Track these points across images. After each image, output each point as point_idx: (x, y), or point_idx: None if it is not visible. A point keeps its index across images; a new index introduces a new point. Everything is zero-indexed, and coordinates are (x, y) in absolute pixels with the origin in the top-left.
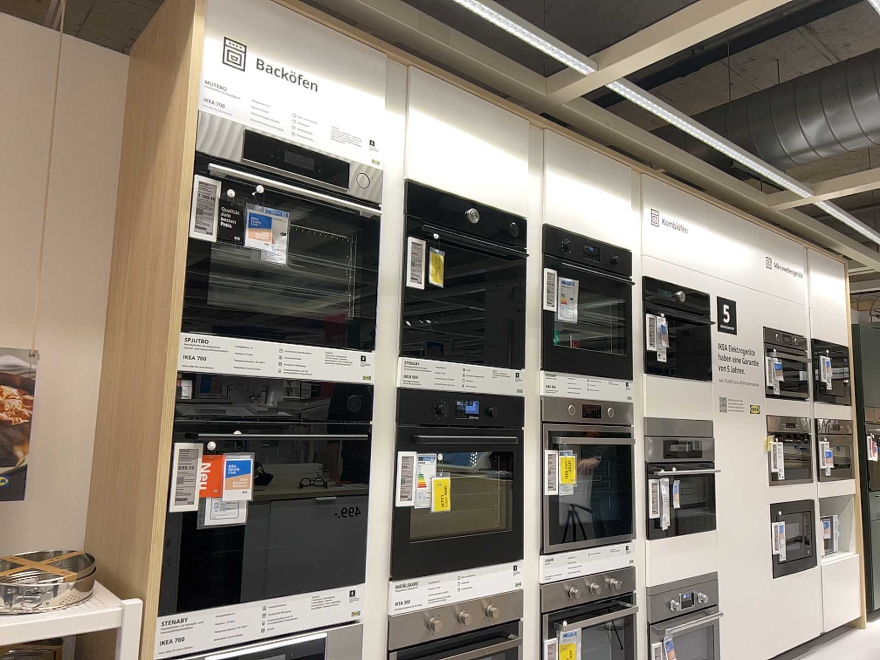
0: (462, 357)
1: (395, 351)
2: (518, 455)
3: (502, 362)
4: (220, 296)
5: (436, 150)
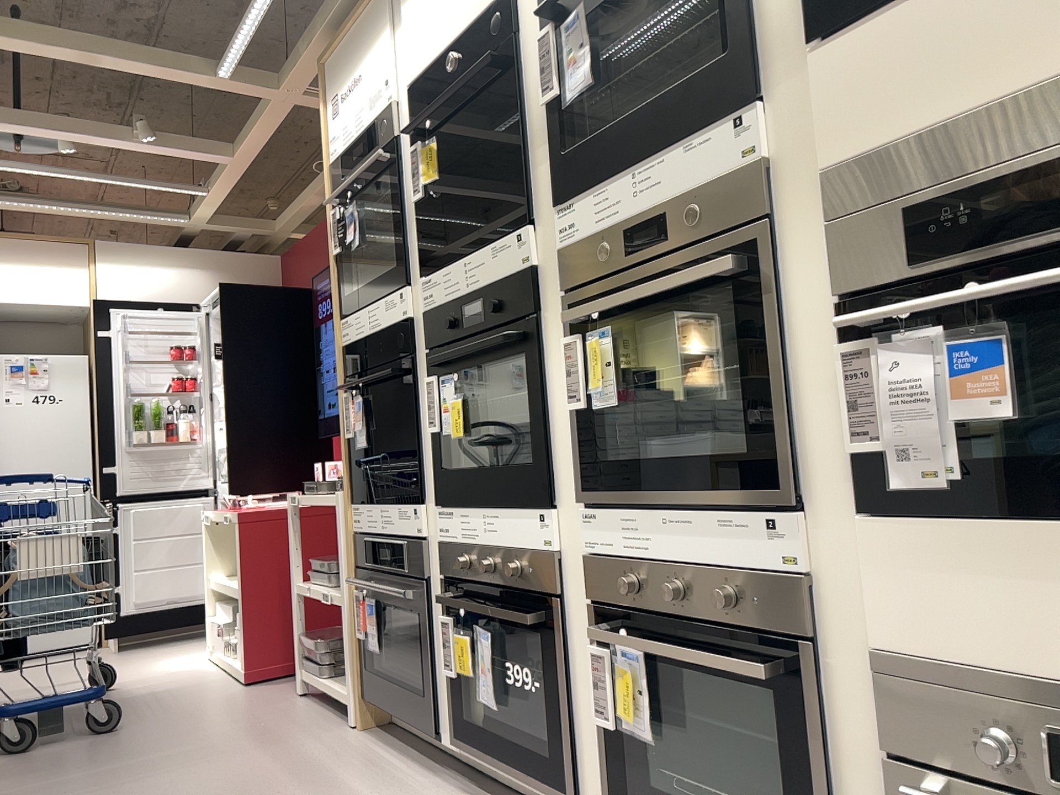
0: (472, 247)
1: (420, 277)
2: (535, 361)
3: (509, 228)
4: (343, 289)
5: (417, 20)
